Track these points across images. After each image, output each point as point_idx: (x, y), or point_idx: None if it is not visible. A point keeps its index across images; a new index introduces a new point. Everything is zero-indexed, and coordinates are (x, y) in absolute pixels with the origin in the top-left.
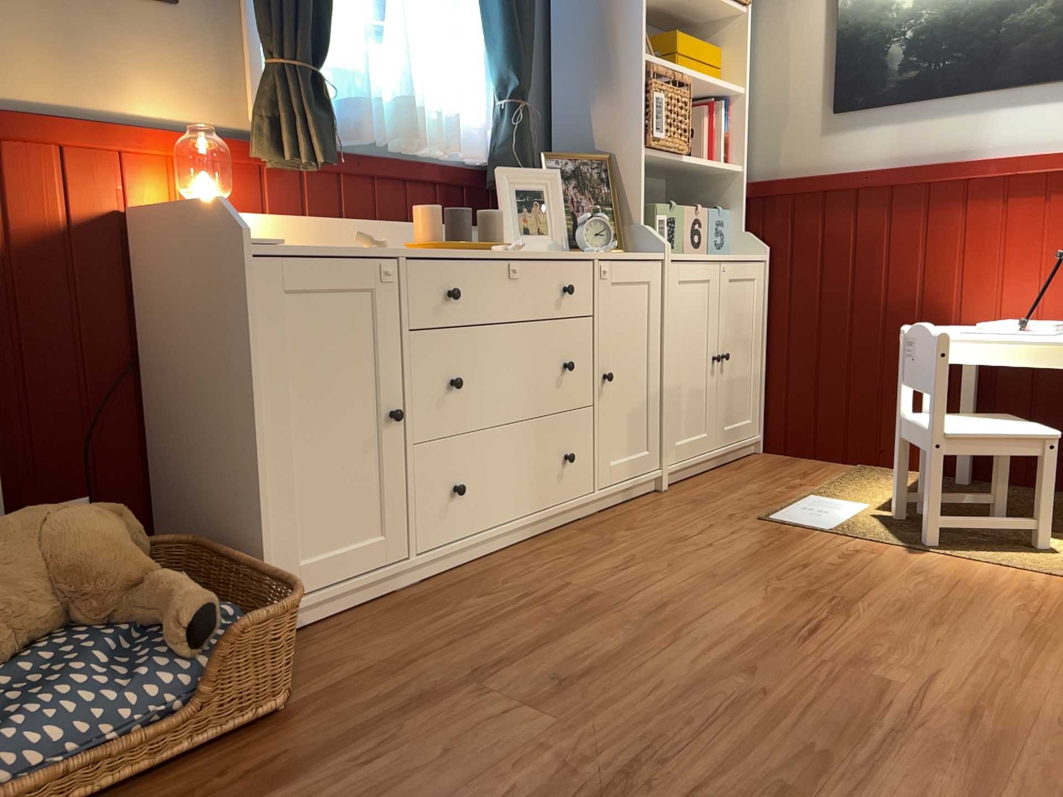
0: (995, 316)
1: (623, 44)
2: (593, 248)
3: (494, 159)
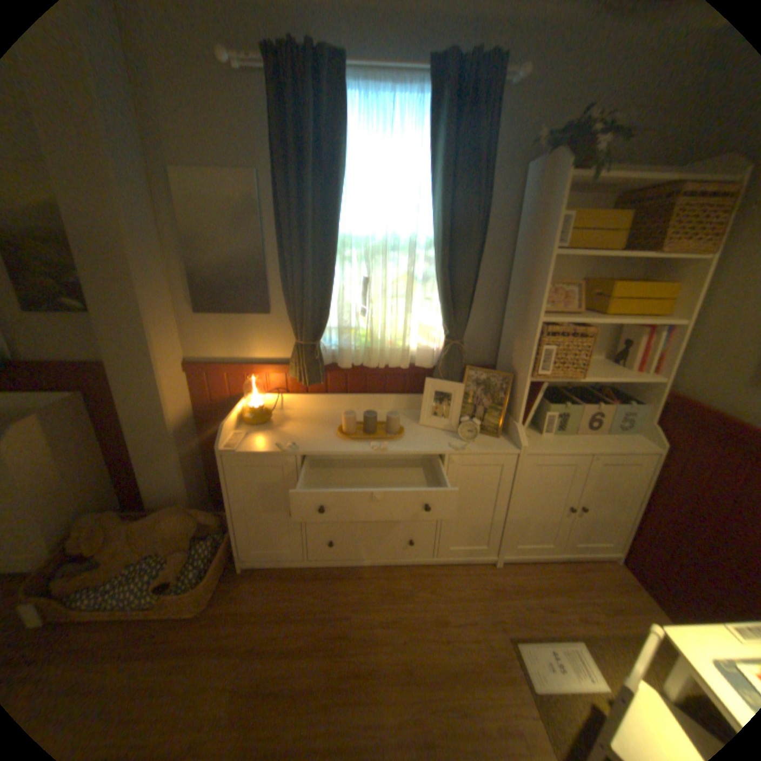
0: None
1: (534, 307)
2: (453, 444)
3: (437, 365)
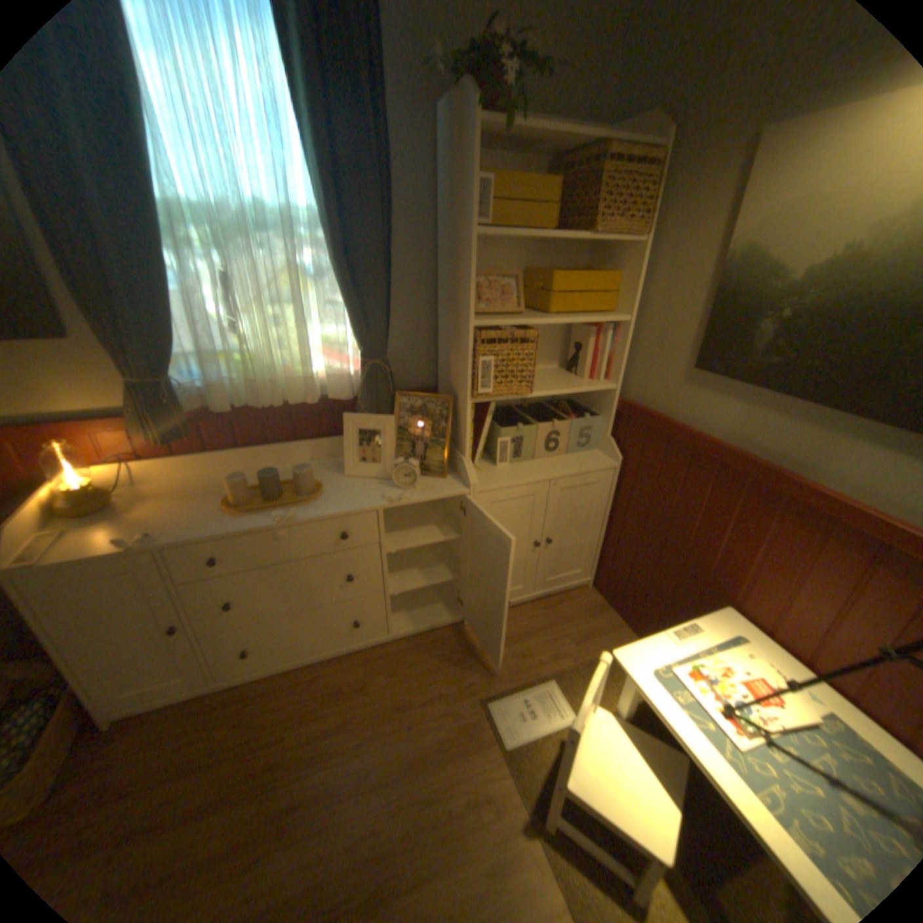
0: (776, 629)
1: (462, 307)
2: (386, 495)
3: (358, 395)
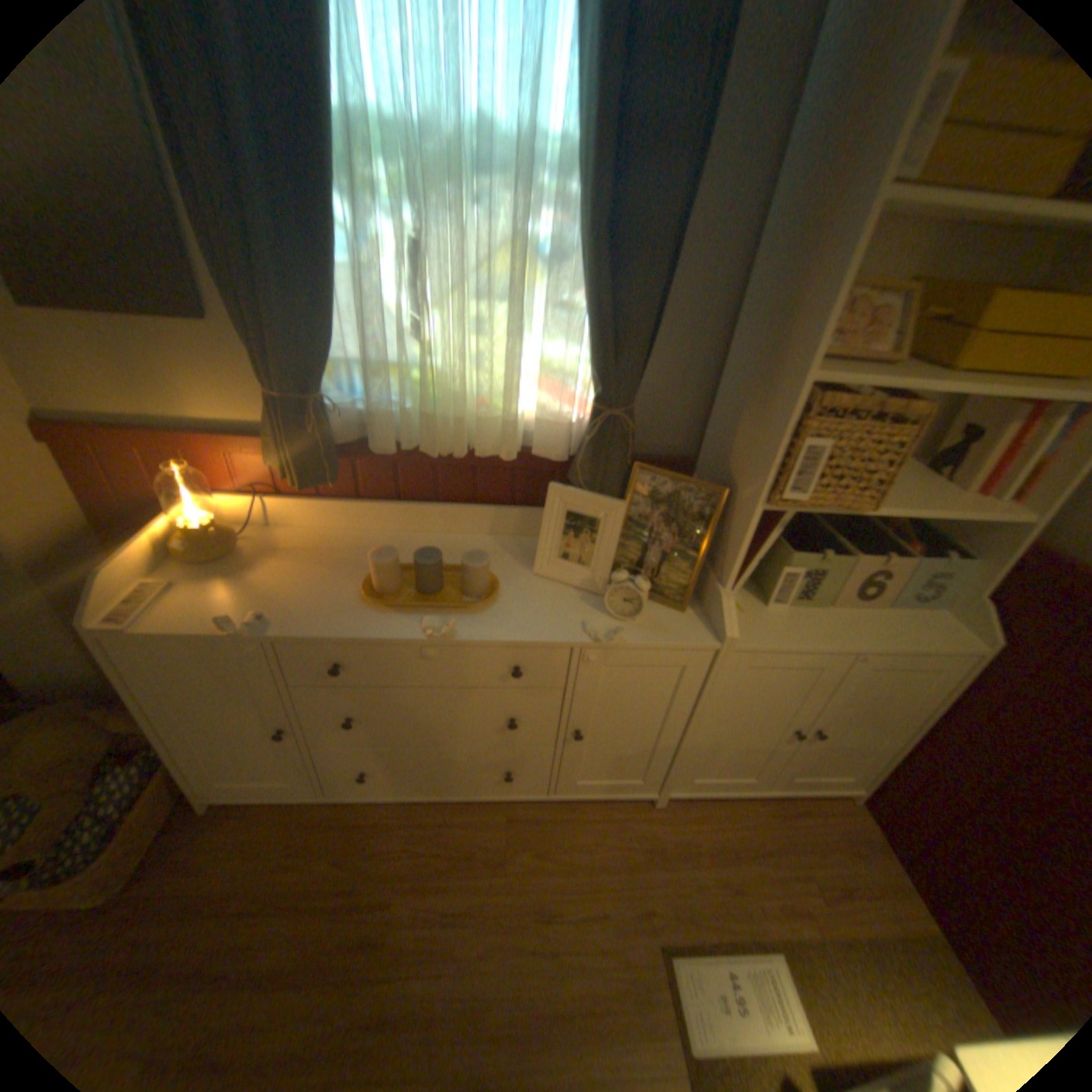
0: None
1: (799, 342)
2: (591, 627)
3: (577, 457)
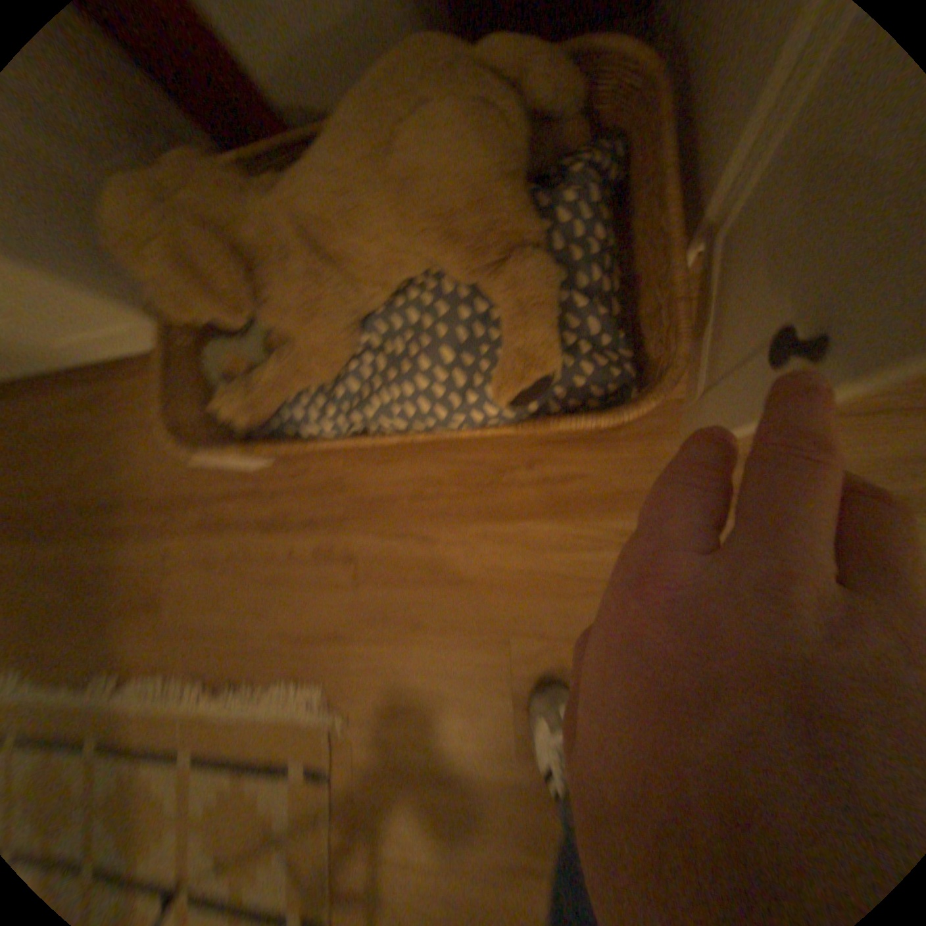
0: None
1: None
2: None
3: None
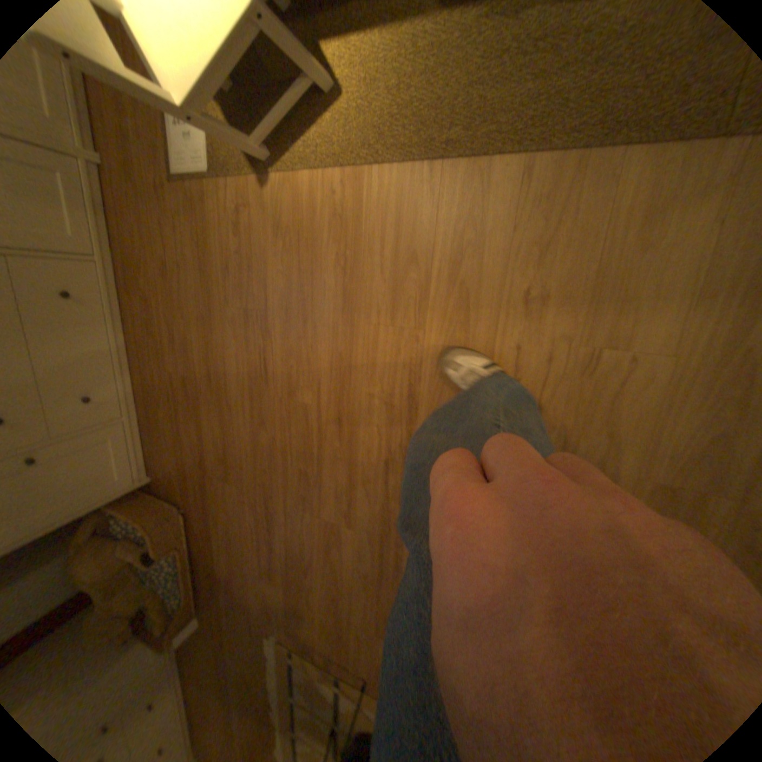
0: None
1: None
2: None
3: None
